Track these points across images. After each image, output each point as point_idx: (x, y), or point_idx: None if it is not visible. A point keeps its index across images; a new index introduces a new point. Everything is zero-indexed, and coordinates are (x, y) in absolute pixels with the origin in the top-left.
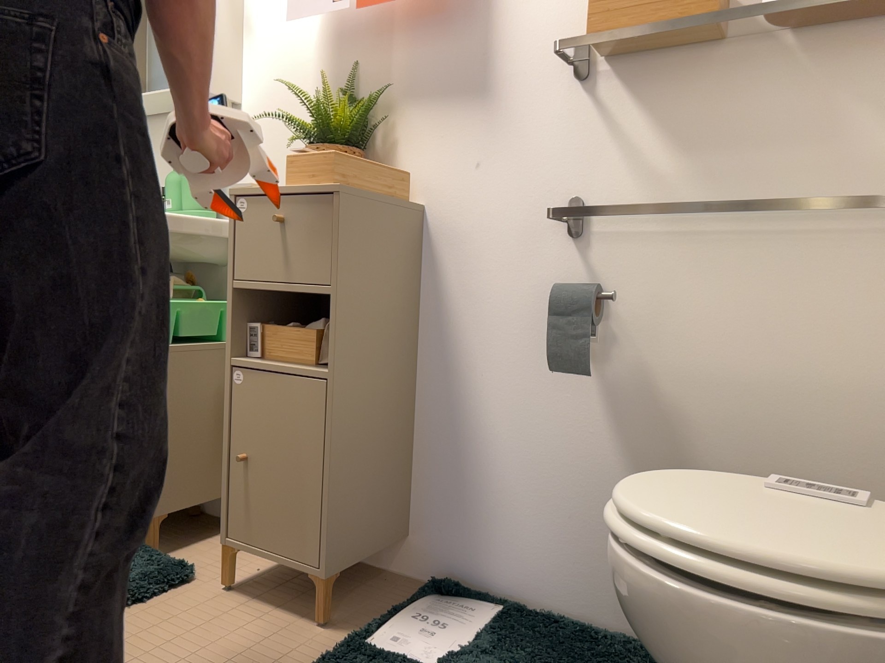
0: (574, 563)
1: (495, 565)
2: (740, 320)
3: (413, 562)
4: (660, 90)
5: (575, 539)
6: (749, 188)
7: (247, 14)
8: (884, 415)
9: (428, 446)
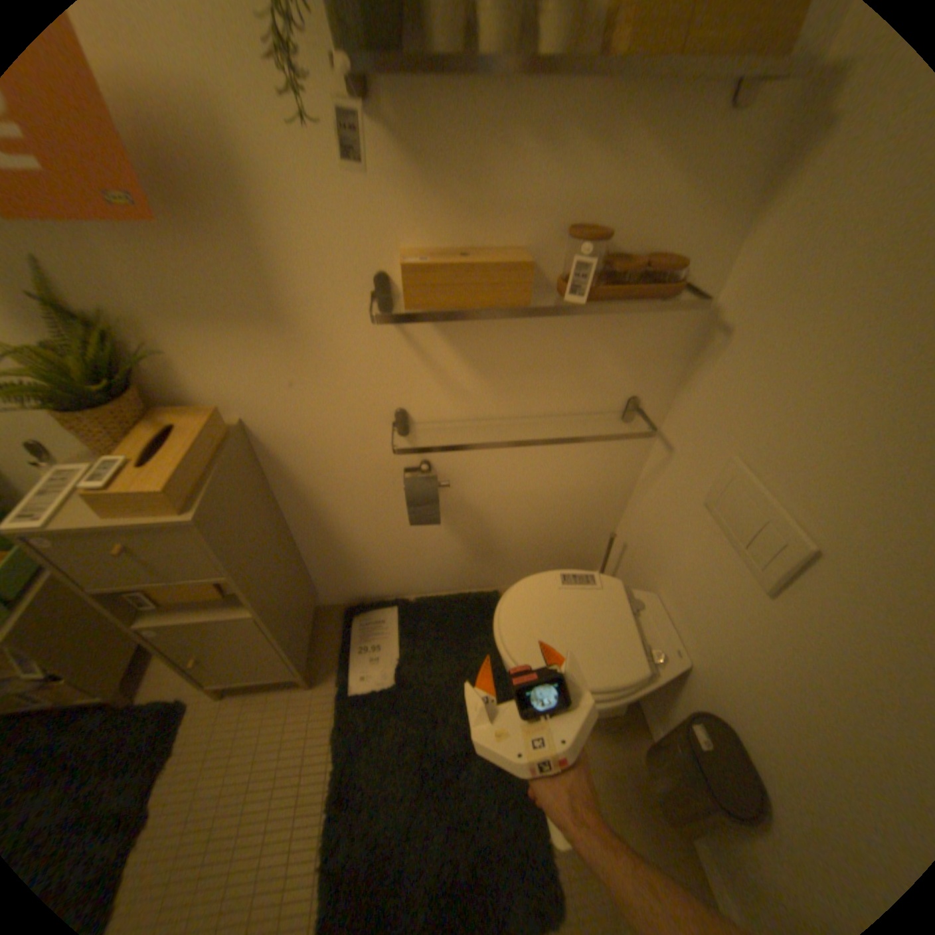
0: (429, 576)
1: (382, 587)
2: (519, 468)
3: (326, 600)
4: (464, 326)
5: (428, 568)
6: (529, 398)
7: None
8: (584, 495)
9: (315, 555)
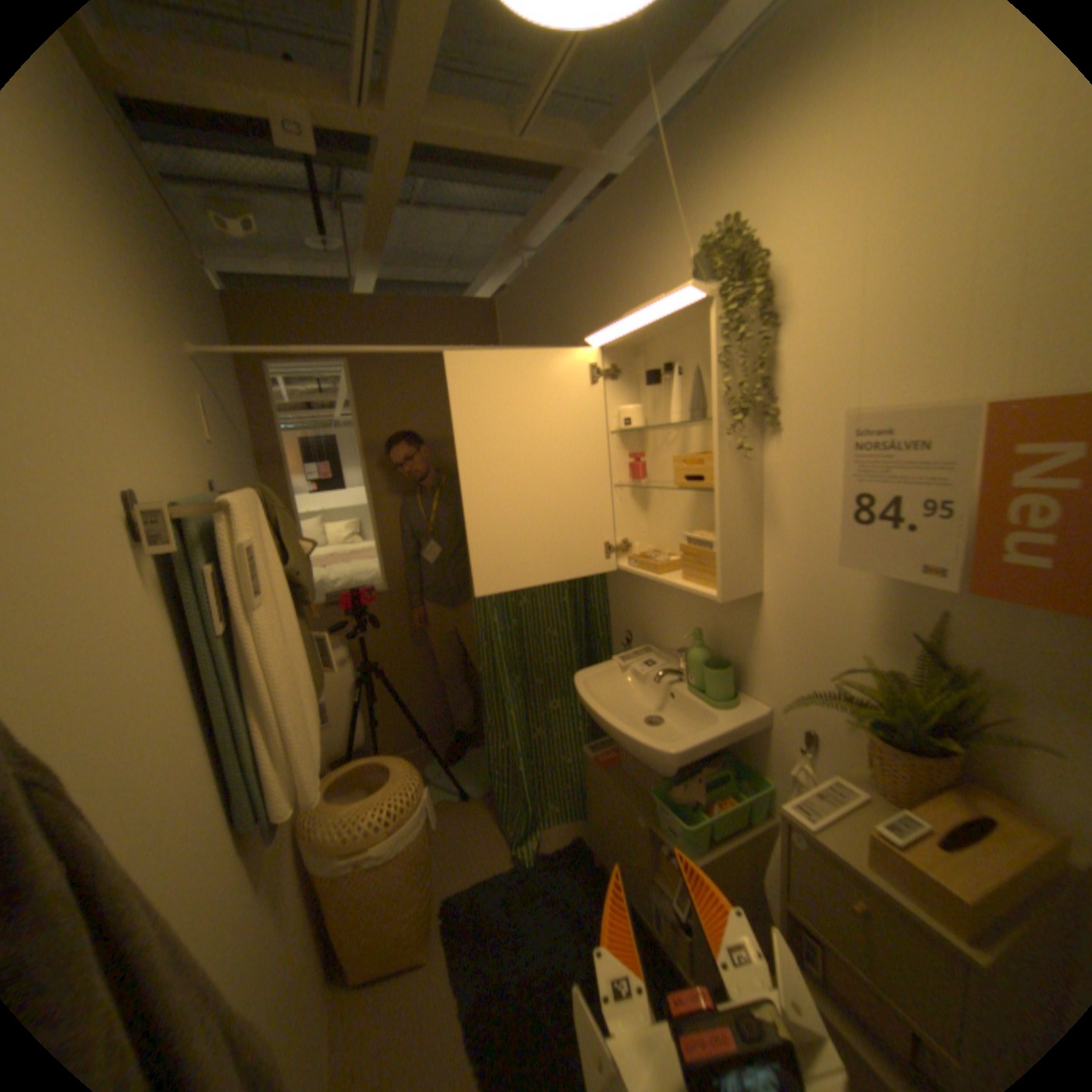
0: None
1: None
2: None
3: None
4: None
5: None
6: None
7: (768, 499)
8: None
9: None
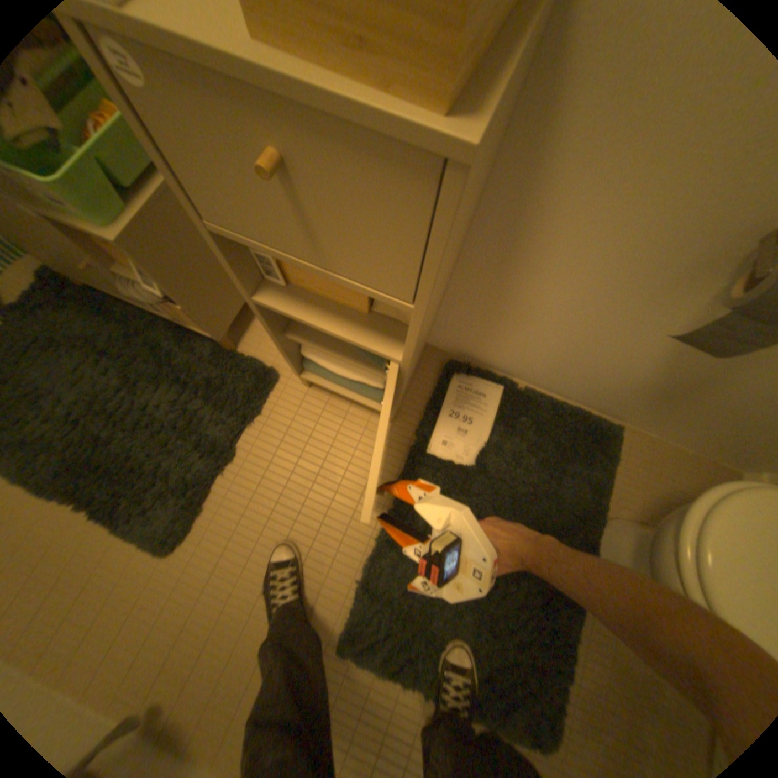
0: (568, 377)
1: (502, 359)
2: None
3: (434, 340)
4: None
5: (578, 370)
6: None
7: None
8: None
9: (465, 293)
